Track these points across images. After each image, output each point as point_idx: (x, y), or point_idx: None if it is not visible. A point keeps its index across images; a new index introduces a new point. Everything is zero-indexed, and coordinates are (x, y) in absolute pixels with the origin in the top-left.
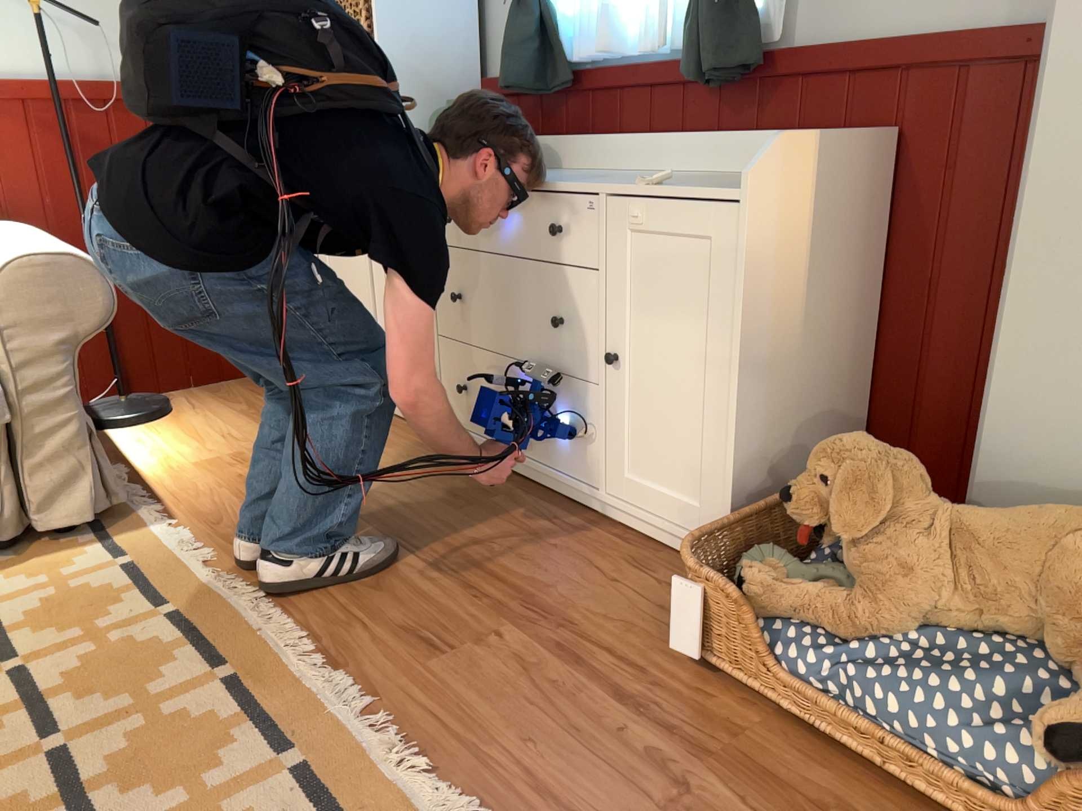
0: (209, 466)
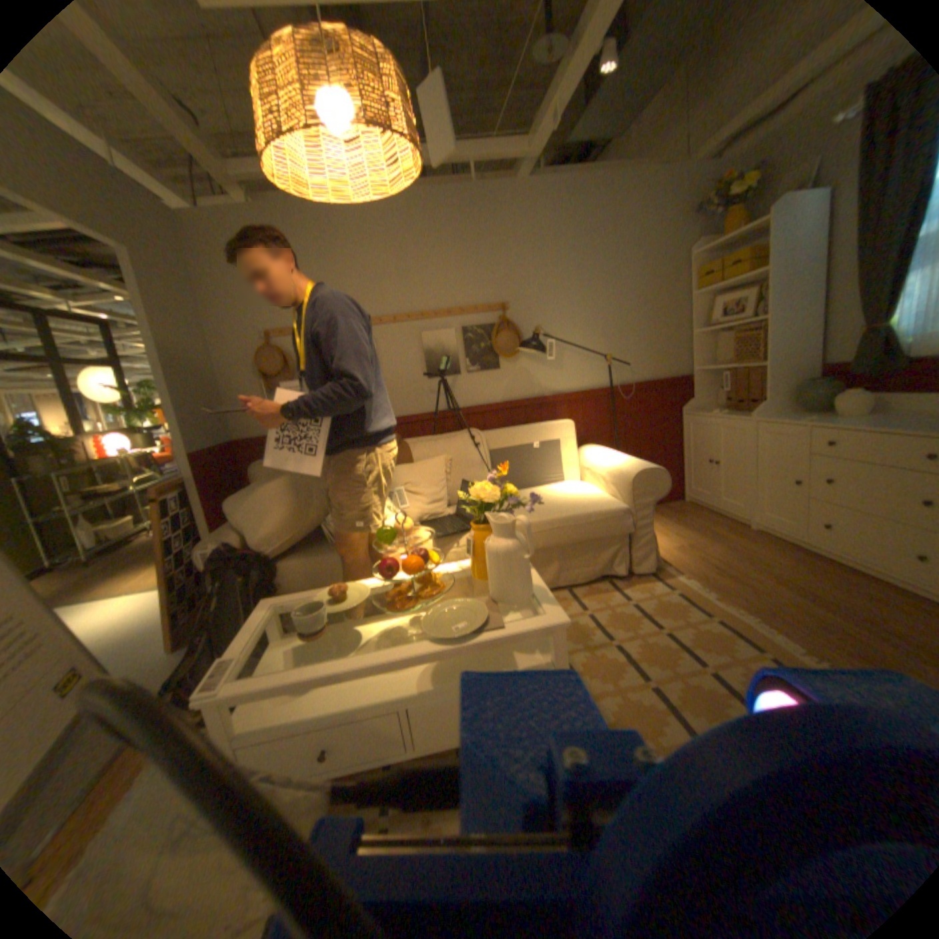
0: (680, 550)
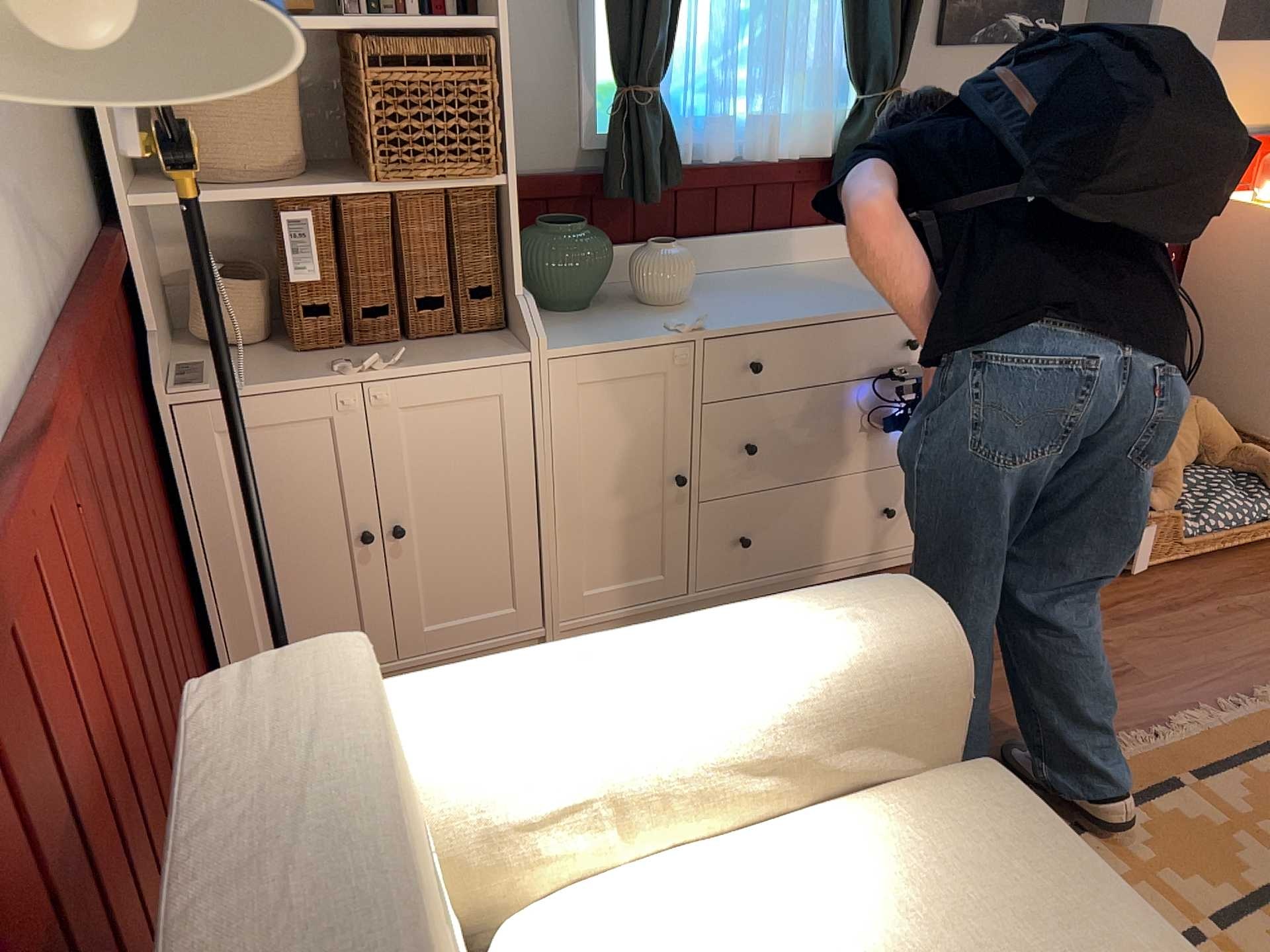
0: None
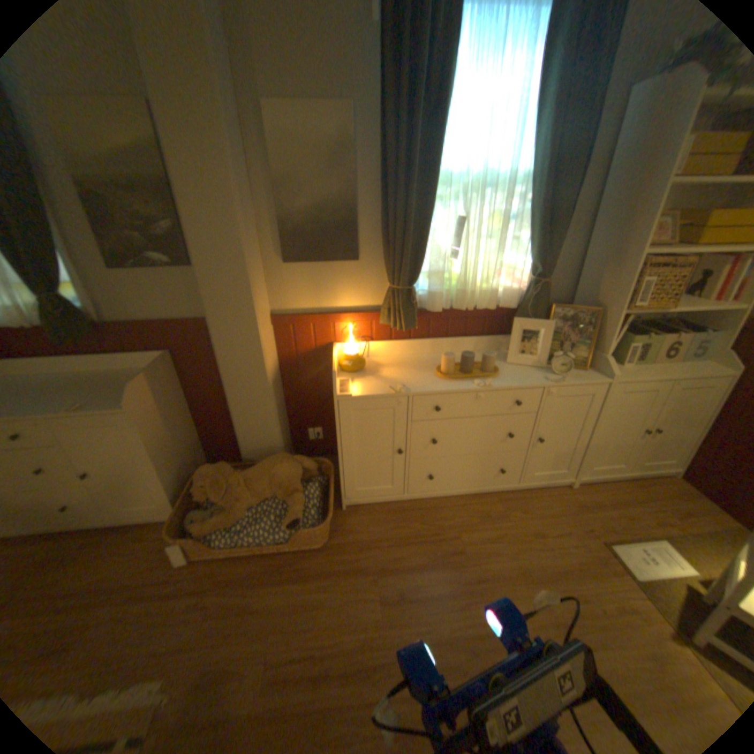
0: None
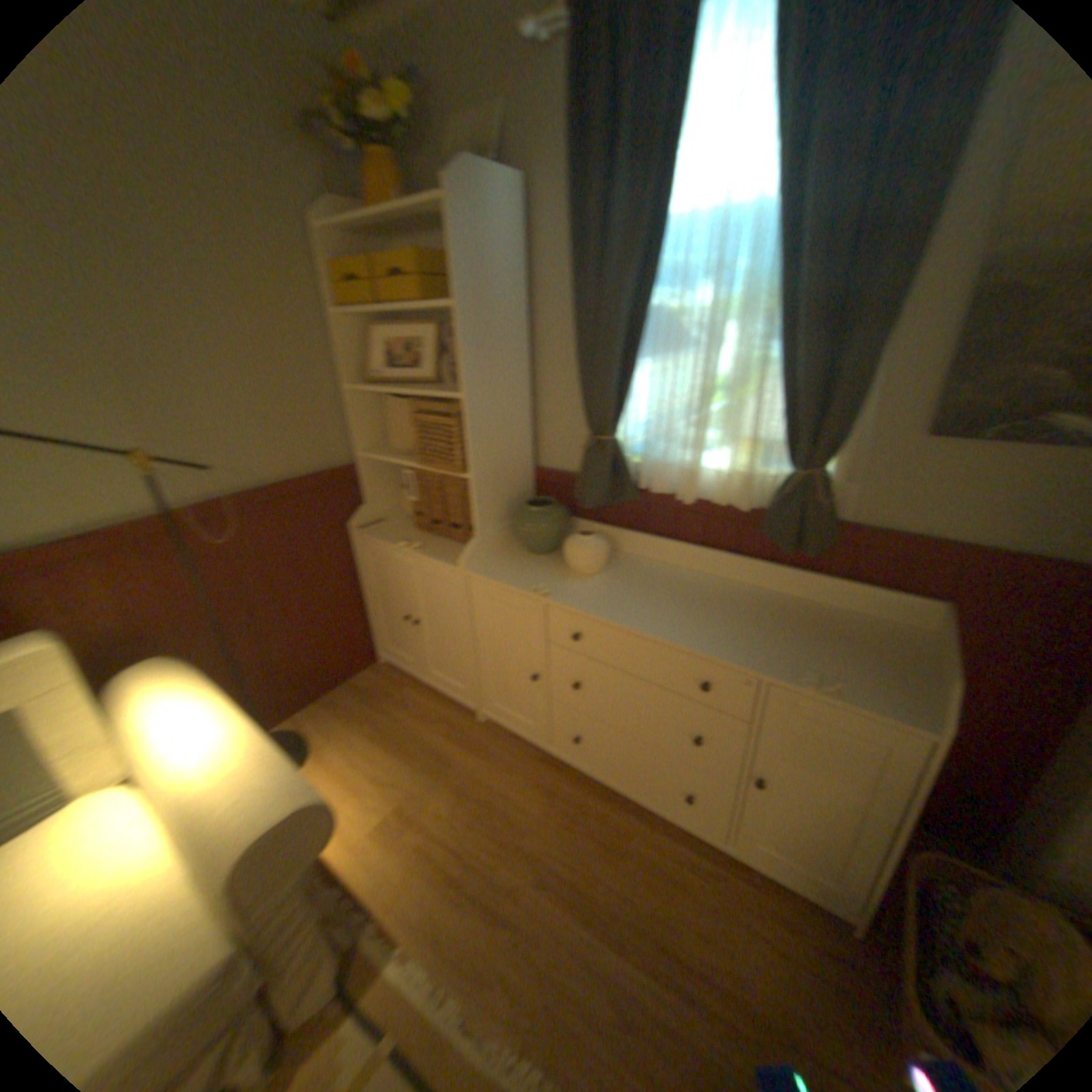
0: (380, 838)
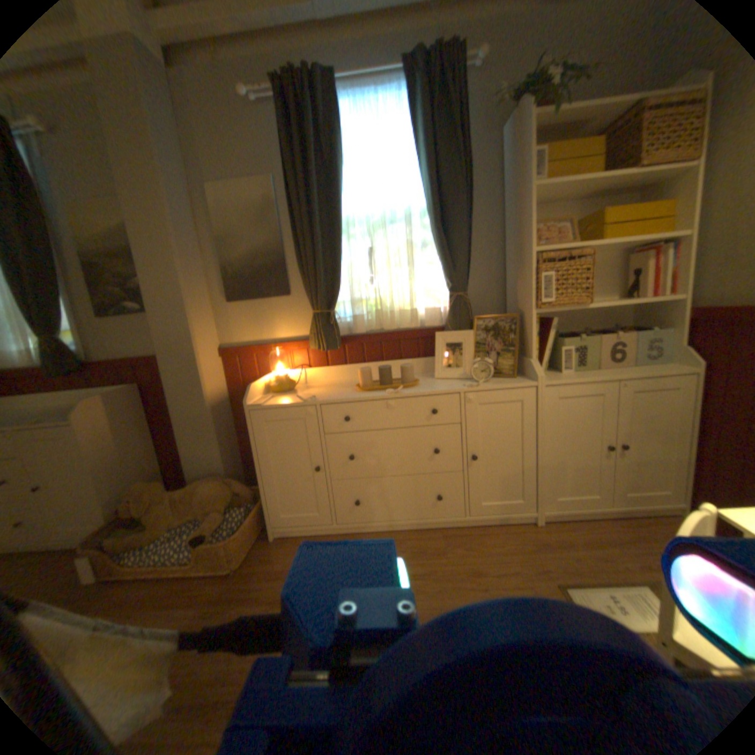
0: None
